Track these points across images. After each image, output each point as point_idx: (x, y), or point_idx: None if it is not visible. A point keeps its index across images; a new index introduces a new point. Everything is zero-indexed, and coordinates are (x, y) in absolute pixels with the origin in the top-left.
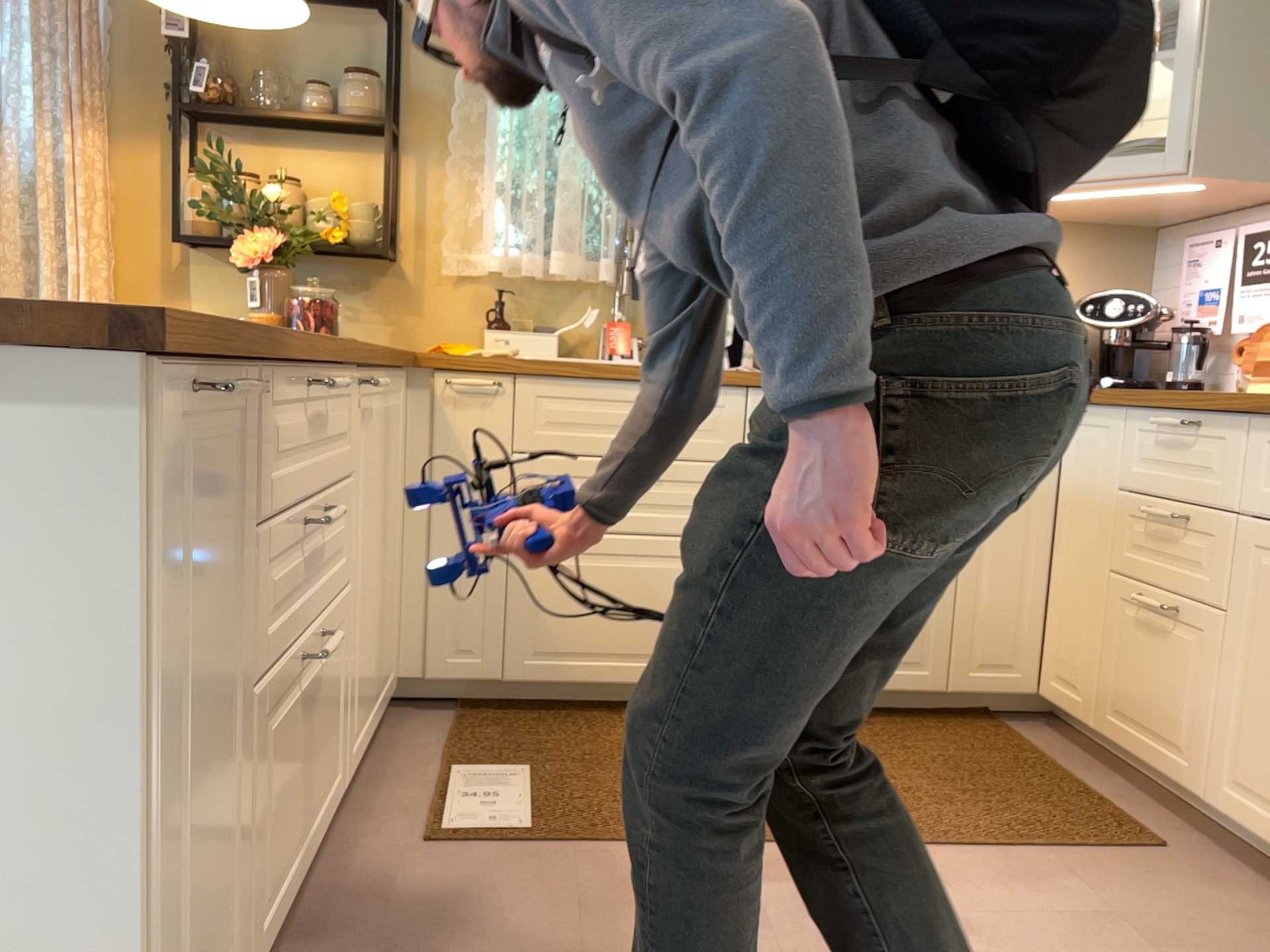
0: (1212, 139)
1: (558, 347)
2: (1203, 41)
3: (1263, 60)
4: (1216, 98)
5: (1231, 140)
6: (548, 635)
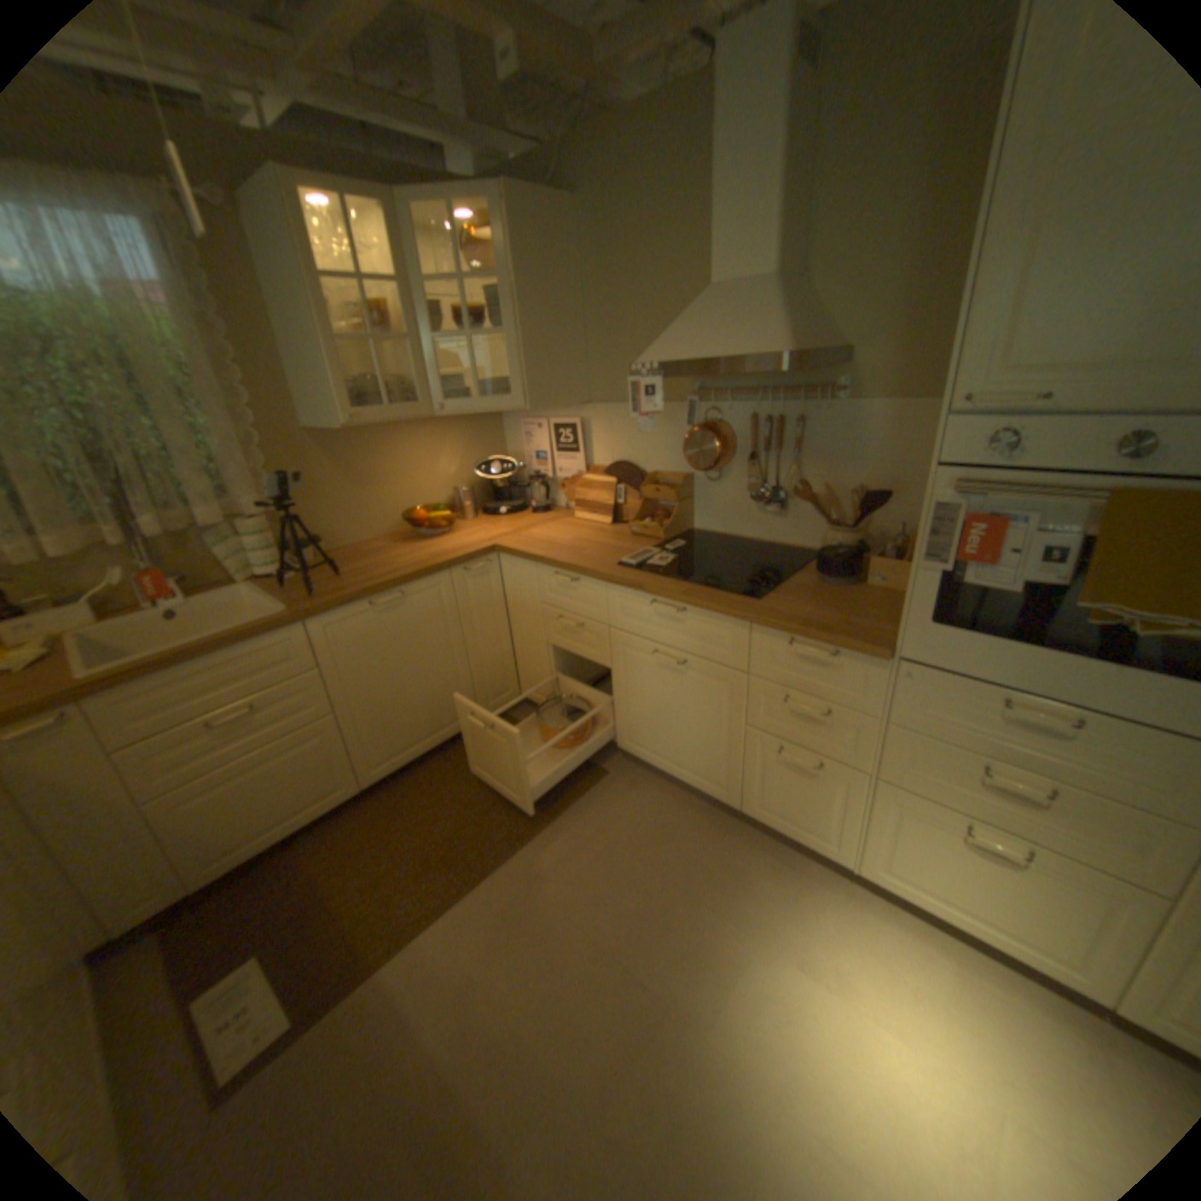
0: (532, 387)
1: (90, 612)
2: (513, 322)
3: (545, 335)
4: (528, 362)
5: (540, 386)
6: (214, 849)
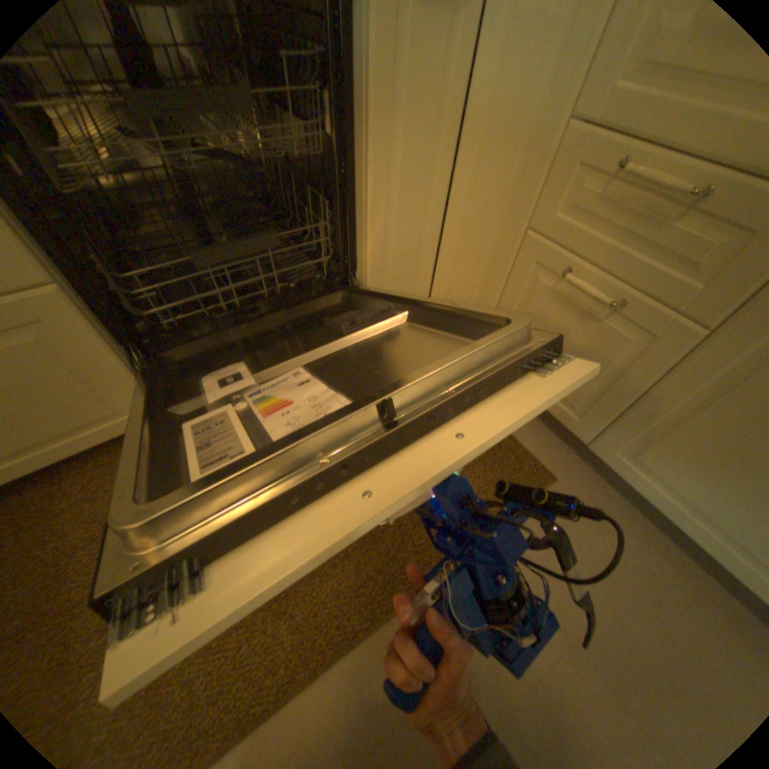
0: None
1: None
2: None
3: None
4: None
5: None
6: None
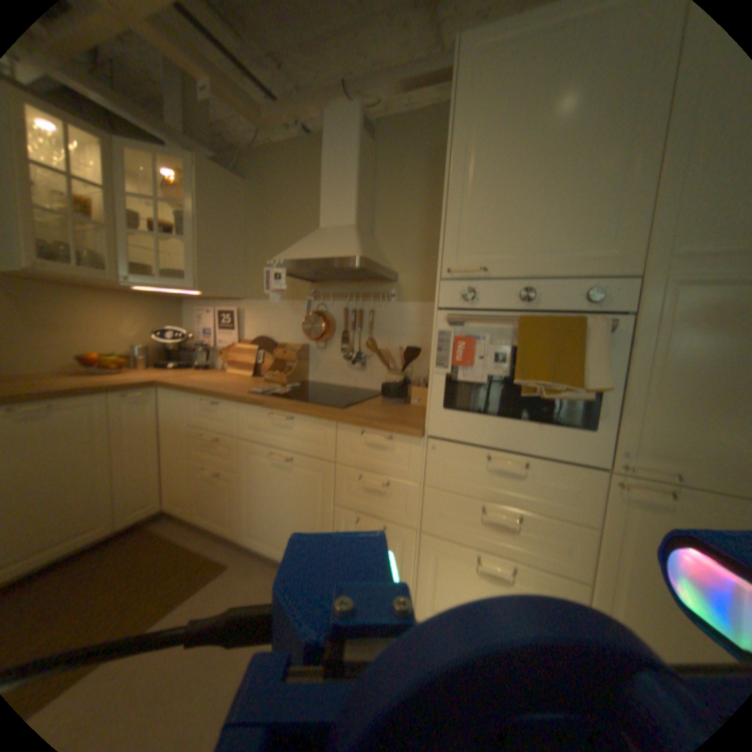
0: (201, 278)
1: None
2: (192, 237)
3: (215, 250)
4: (200, 262)
5: (208, 280)
6: None
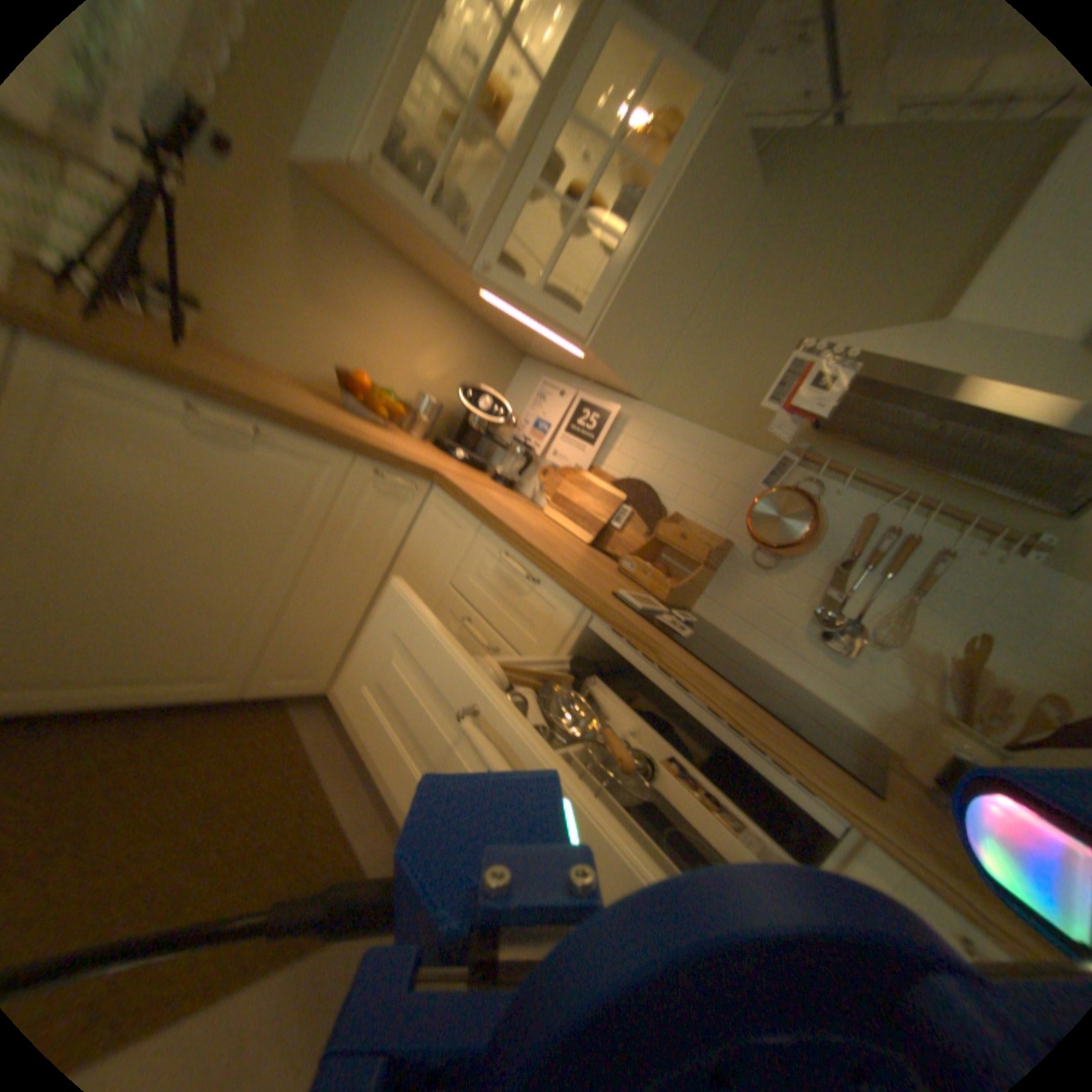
0: (609, 325)
1: None
2: (637, 242)
3: (657, 287)
4: (626, 295)
5: (617, 334)
6: None
